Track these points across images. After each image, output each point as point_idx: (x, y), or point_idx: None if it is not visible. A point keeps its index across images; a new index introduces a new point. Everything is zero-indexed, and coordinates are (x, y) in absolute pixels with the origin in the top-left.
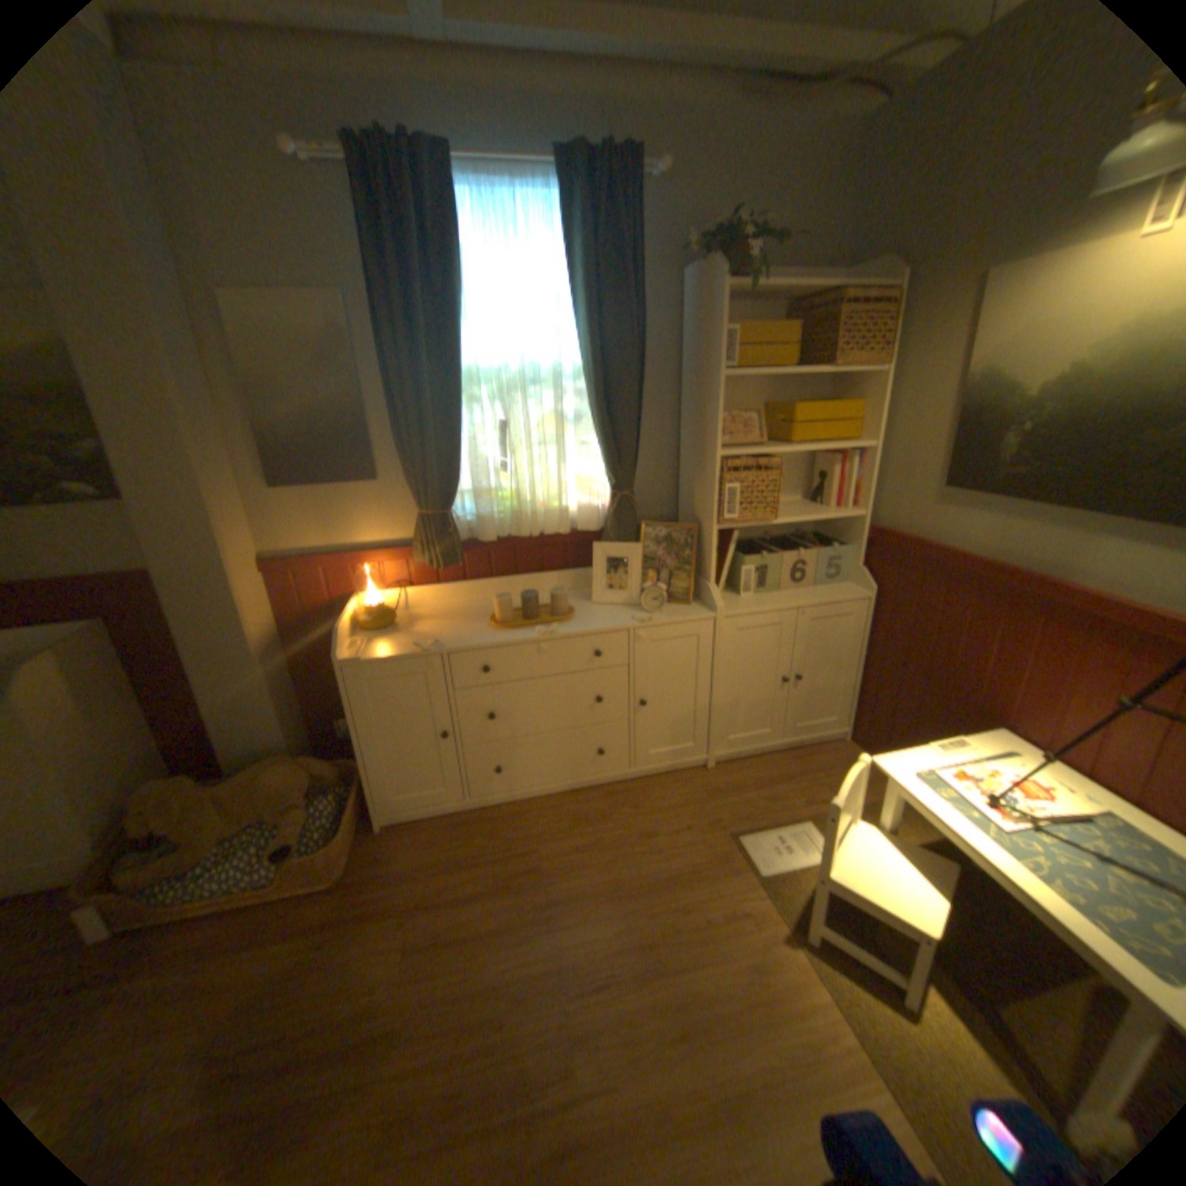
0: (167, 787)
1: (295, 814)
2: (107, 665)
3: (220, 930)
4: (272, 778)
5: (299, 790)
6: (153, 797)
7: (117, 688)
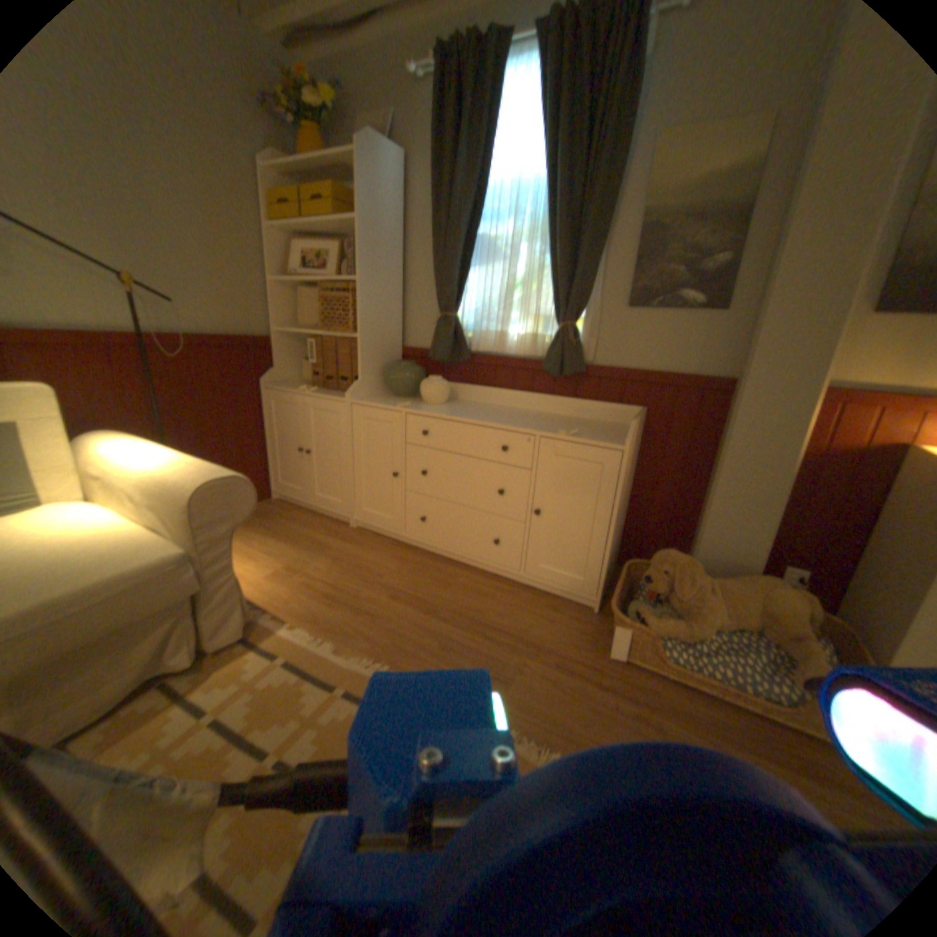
0: (688, 559)
1: (817, 646)
2: (638, 444)
3: (723, 716)
4: (788, 597)
5: (808, 622)
6: (680, 562)
7: (634, 464)
